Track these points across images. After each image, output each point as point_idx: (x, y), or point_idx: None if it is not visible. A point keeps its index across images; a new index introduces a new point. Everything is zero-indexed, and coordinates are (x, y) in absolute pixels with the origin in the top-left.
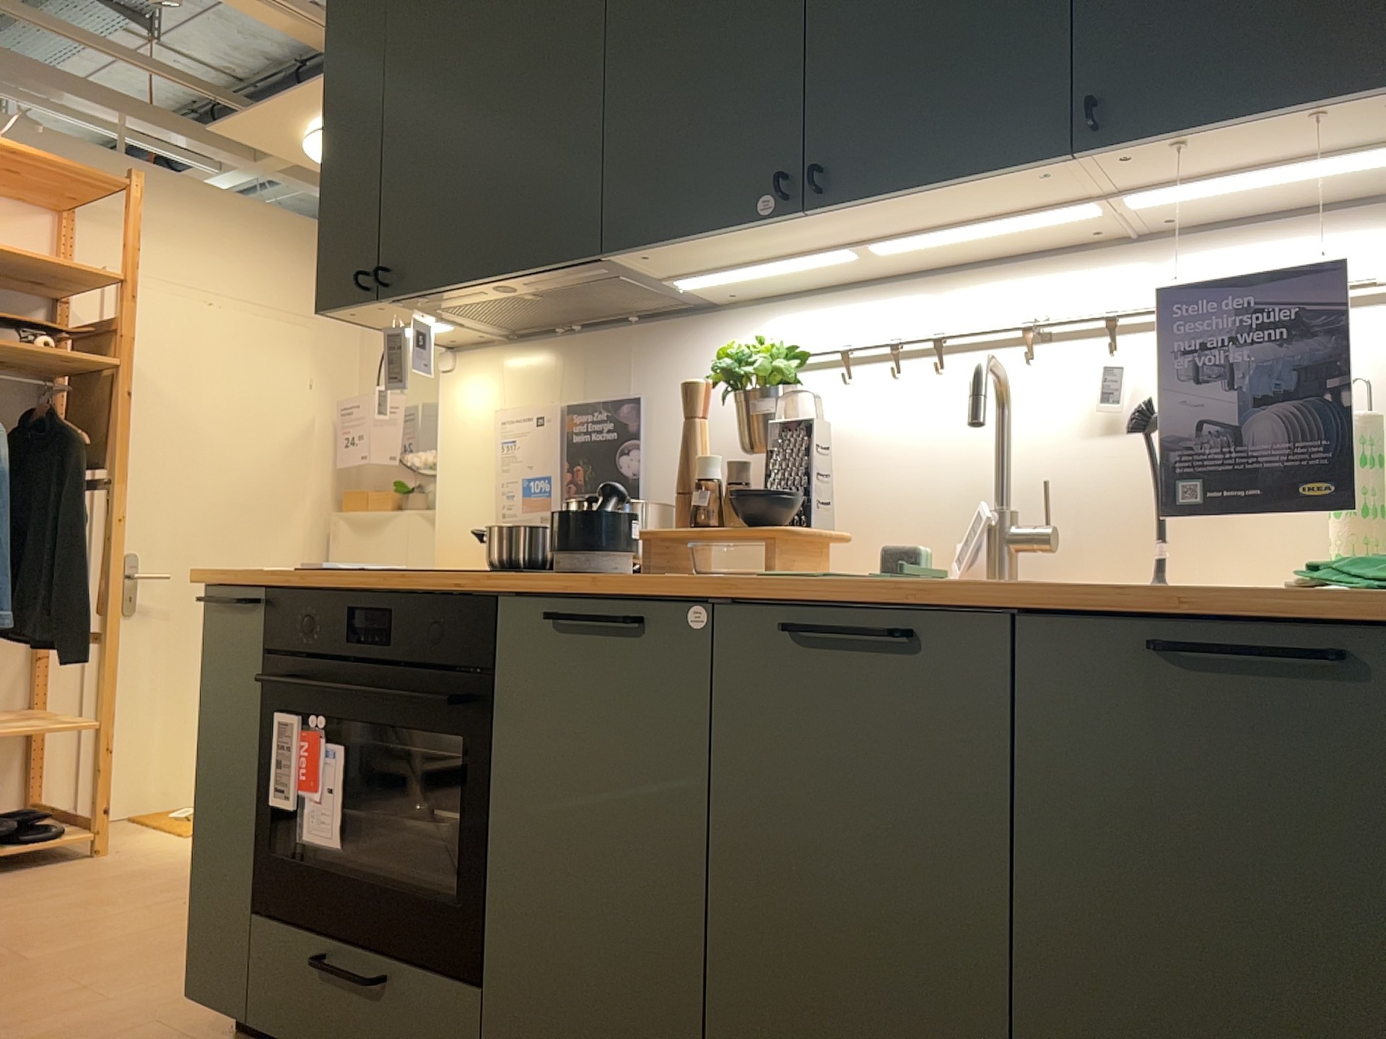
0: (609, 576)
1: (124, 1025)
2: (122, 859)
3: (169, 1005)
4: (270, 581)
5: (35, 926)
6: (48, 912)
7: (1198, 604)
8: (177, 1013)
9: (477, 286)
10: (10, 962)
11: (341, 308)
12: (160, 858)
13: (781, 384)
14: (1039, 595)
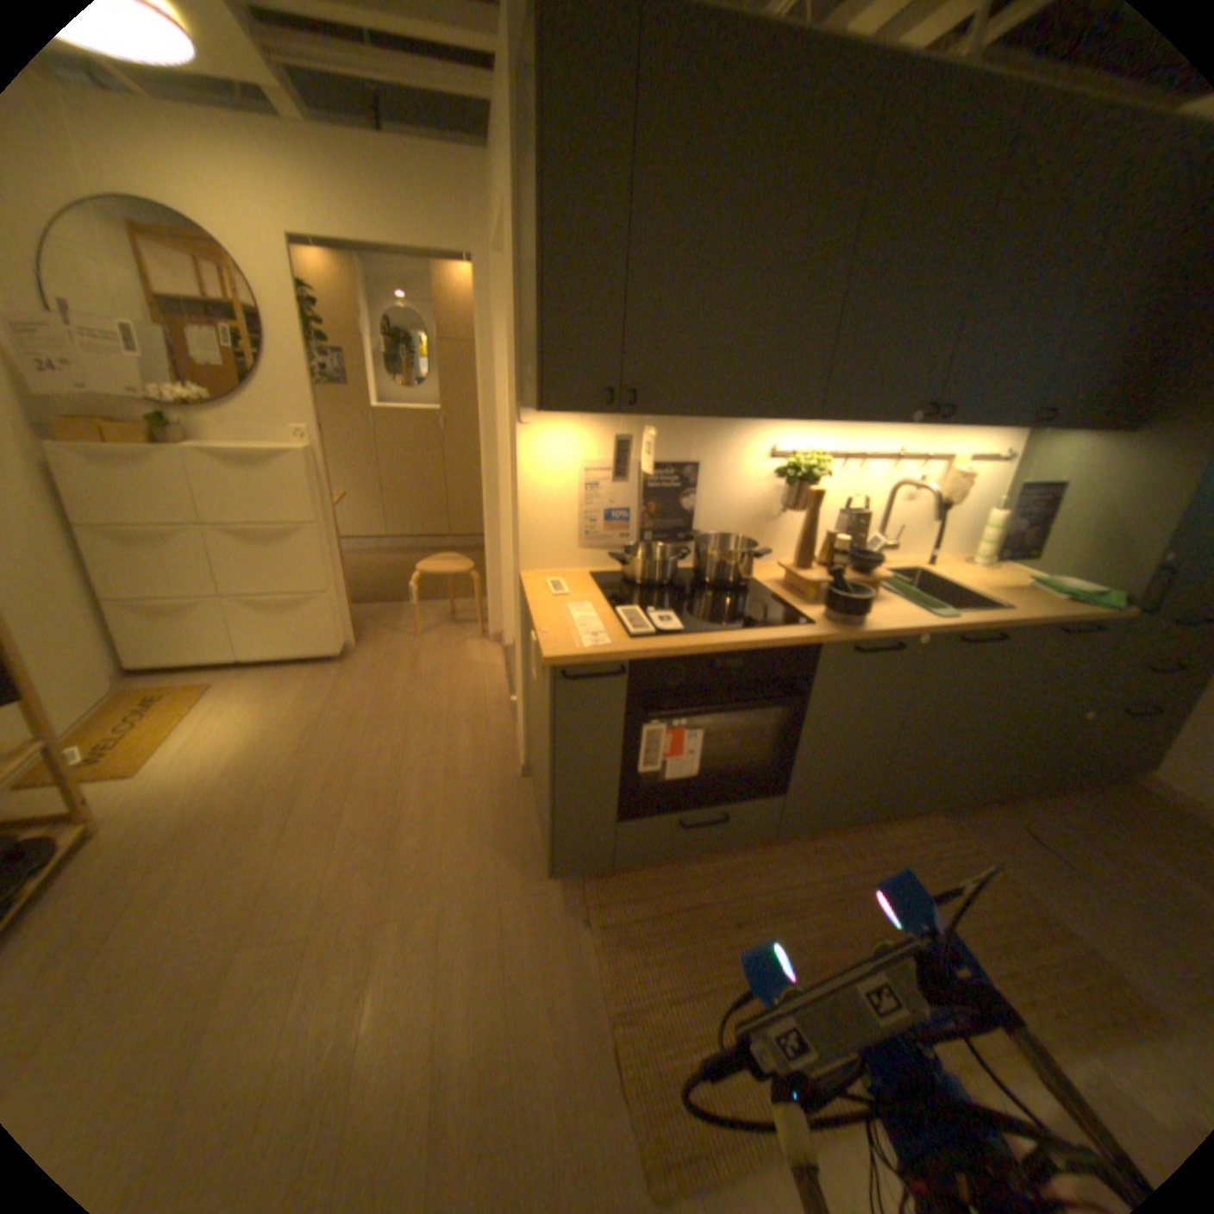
0: (865, 621)
1: (487, 916)
2: (130, 826)
3: (477, 888)
4: (627, 653)
5: (226, 916)
6: (203, 901)
7: (1079, 619)
8: (492, 888)
9: (706, 418)
10: (292, 948)
11: (561, 410)
12: (165, 806)
13: (813, 477)
14: (1046, 621)
